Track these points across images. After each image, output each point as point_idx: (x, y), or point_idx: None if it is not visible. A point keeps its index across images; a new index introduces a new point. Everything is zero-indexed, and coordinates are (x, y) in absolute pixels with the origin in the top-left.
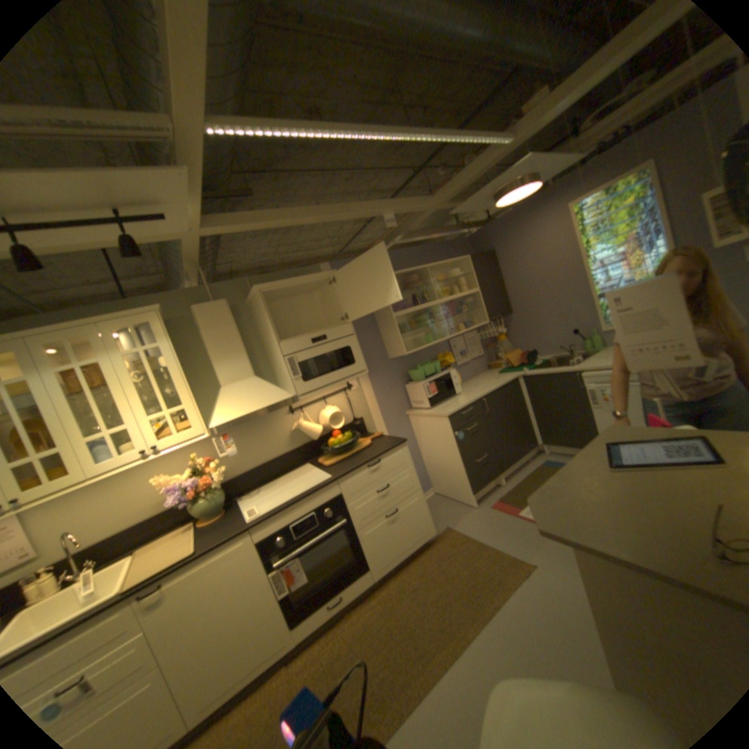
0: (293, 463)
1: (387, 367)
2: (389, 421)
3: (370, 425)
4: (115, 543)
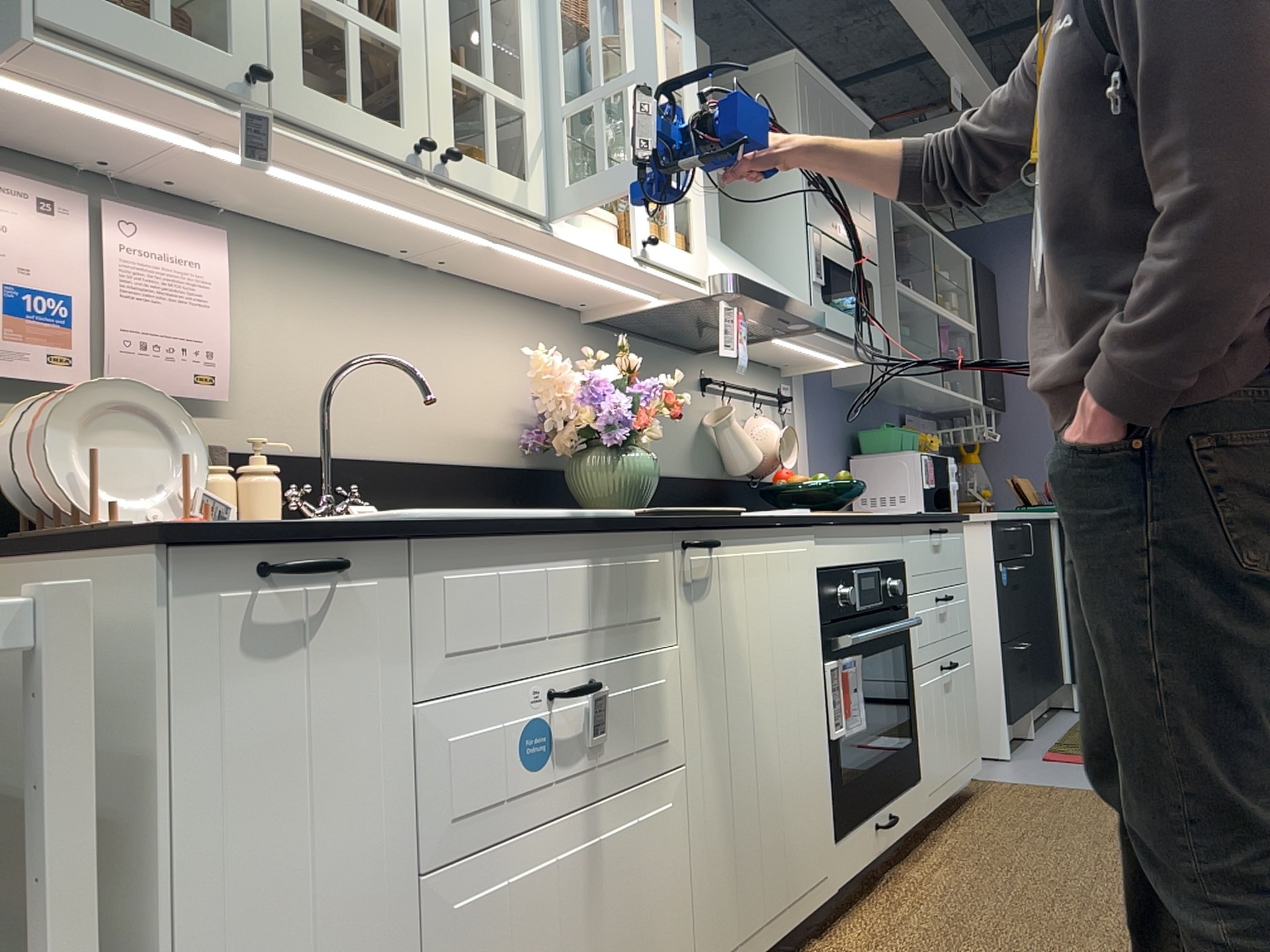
0: None
1: (833, 400)
2: None
3: None
4: (384, 483)
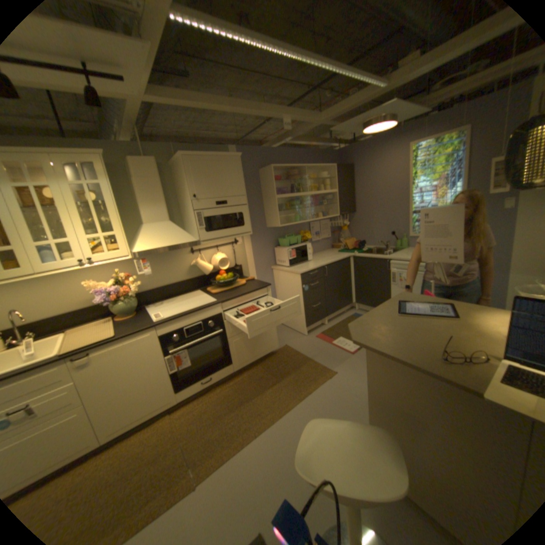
0: (189, 288)
1: (265, 233)
2: (260, 271)
3: (246, 271)
4: (51, 323)
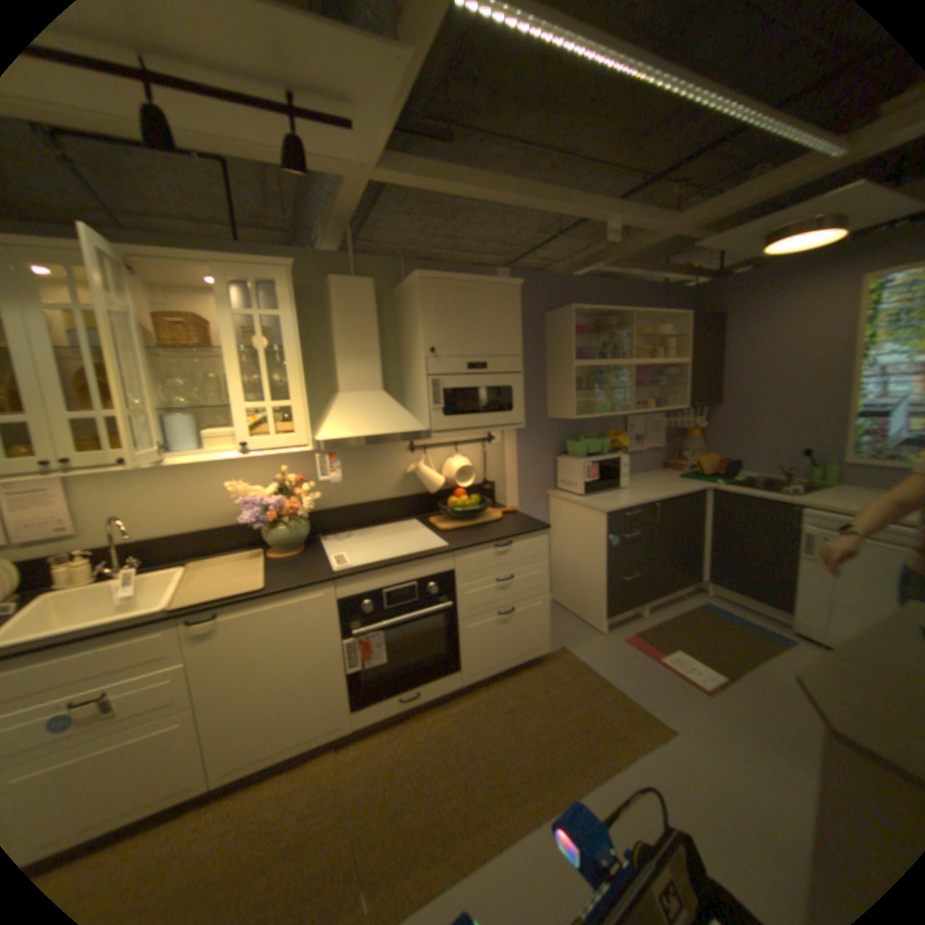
0: (399, 513)
1: (544, 427)
2: (526, 496)
3: (502, 494)
4: (171, 546)
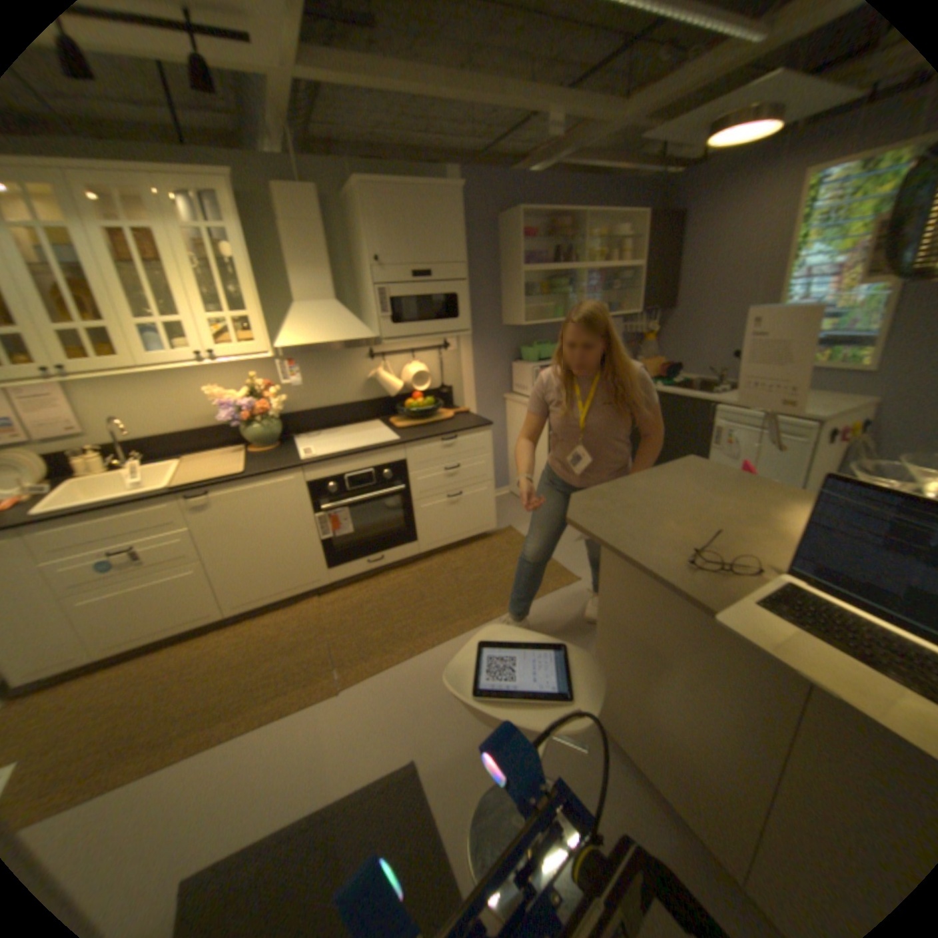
0: (362, 416)
1: (497, 334)
2: (482, 400)
3: (458, 398)
4: (161, 444)
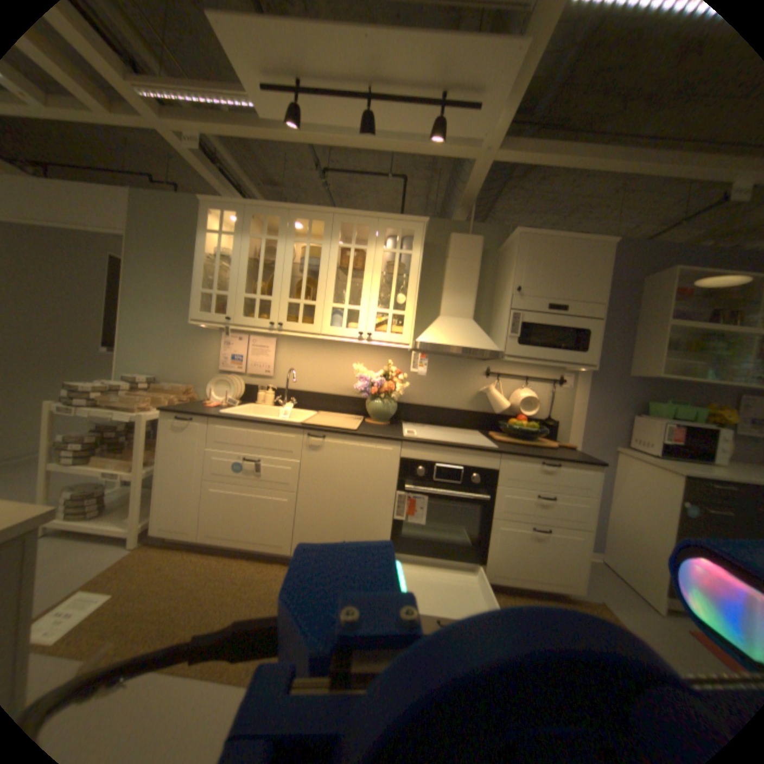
0: (464, 423)
1: (623, 383)
2: (591, 444)
3: (564, 435)
4: (313, 398)
